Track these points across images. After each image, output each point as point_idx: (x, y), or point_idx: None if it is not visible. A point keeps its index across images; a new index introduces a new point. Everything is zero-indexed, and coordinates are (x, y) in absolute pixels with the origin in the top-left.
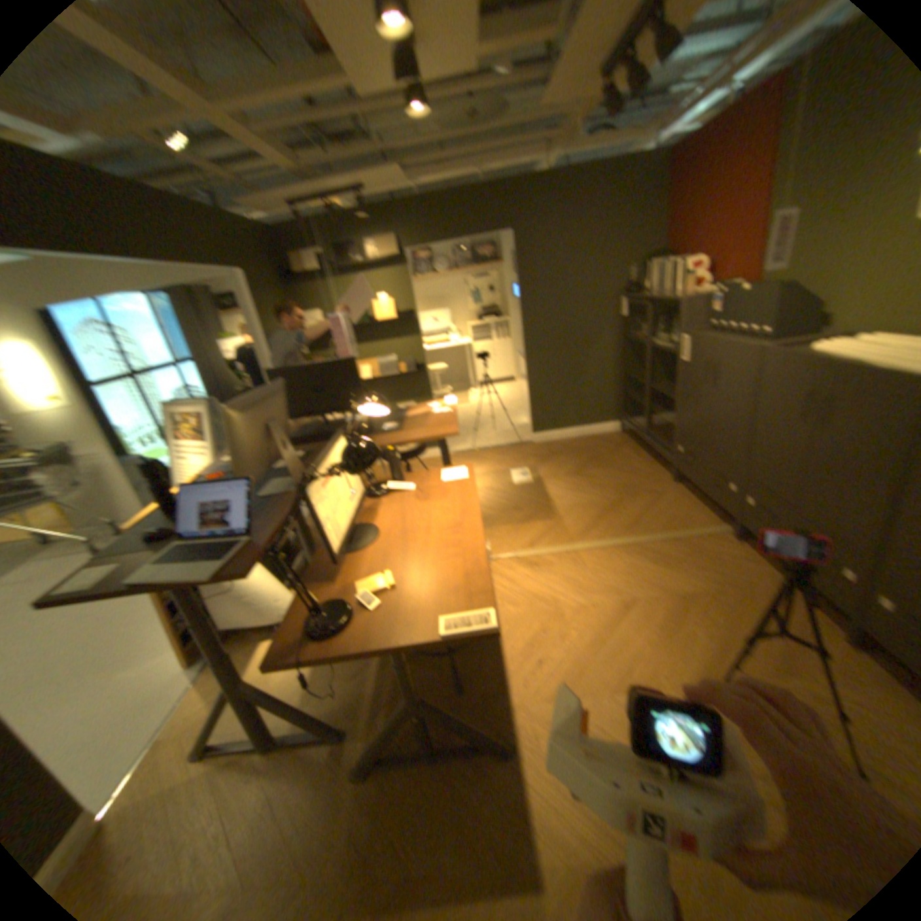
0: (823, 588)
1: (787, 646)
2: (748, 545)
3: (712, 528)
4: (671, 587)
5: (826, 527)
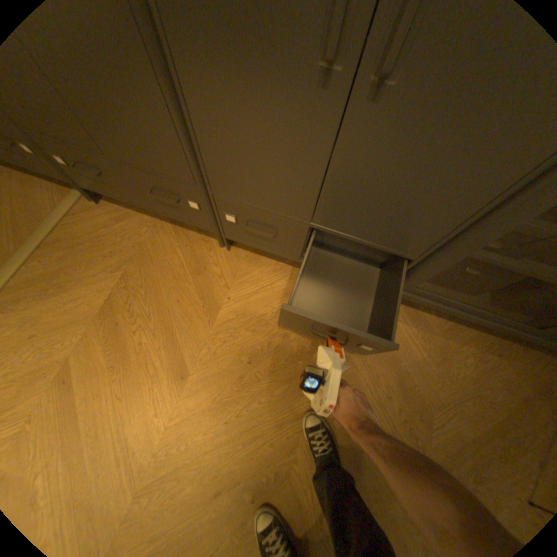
0: (182, 220)
1: (197, 286)
2: (105, 202)
3: (62, 205)
4: (83, 313)
5: (142, 167)
